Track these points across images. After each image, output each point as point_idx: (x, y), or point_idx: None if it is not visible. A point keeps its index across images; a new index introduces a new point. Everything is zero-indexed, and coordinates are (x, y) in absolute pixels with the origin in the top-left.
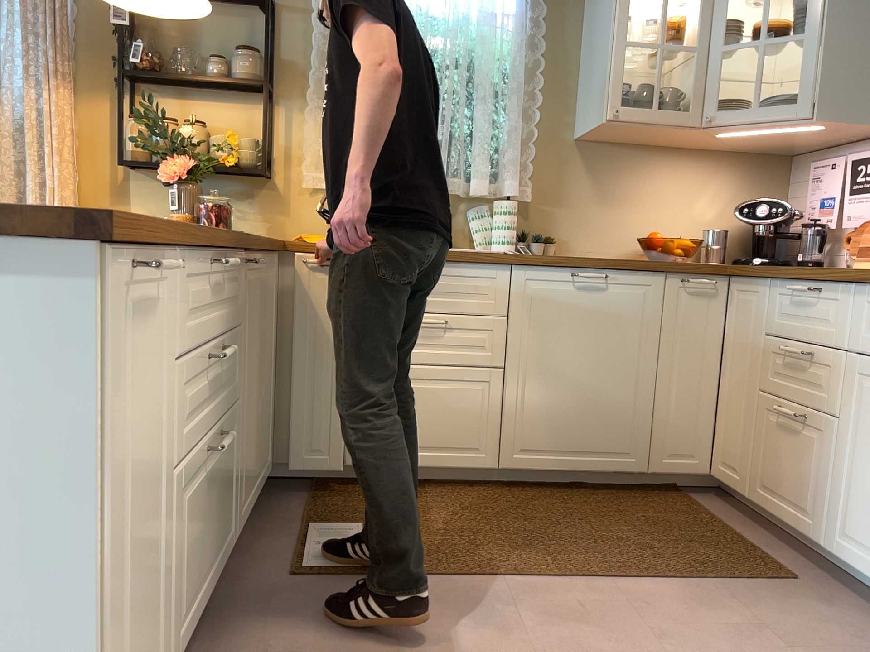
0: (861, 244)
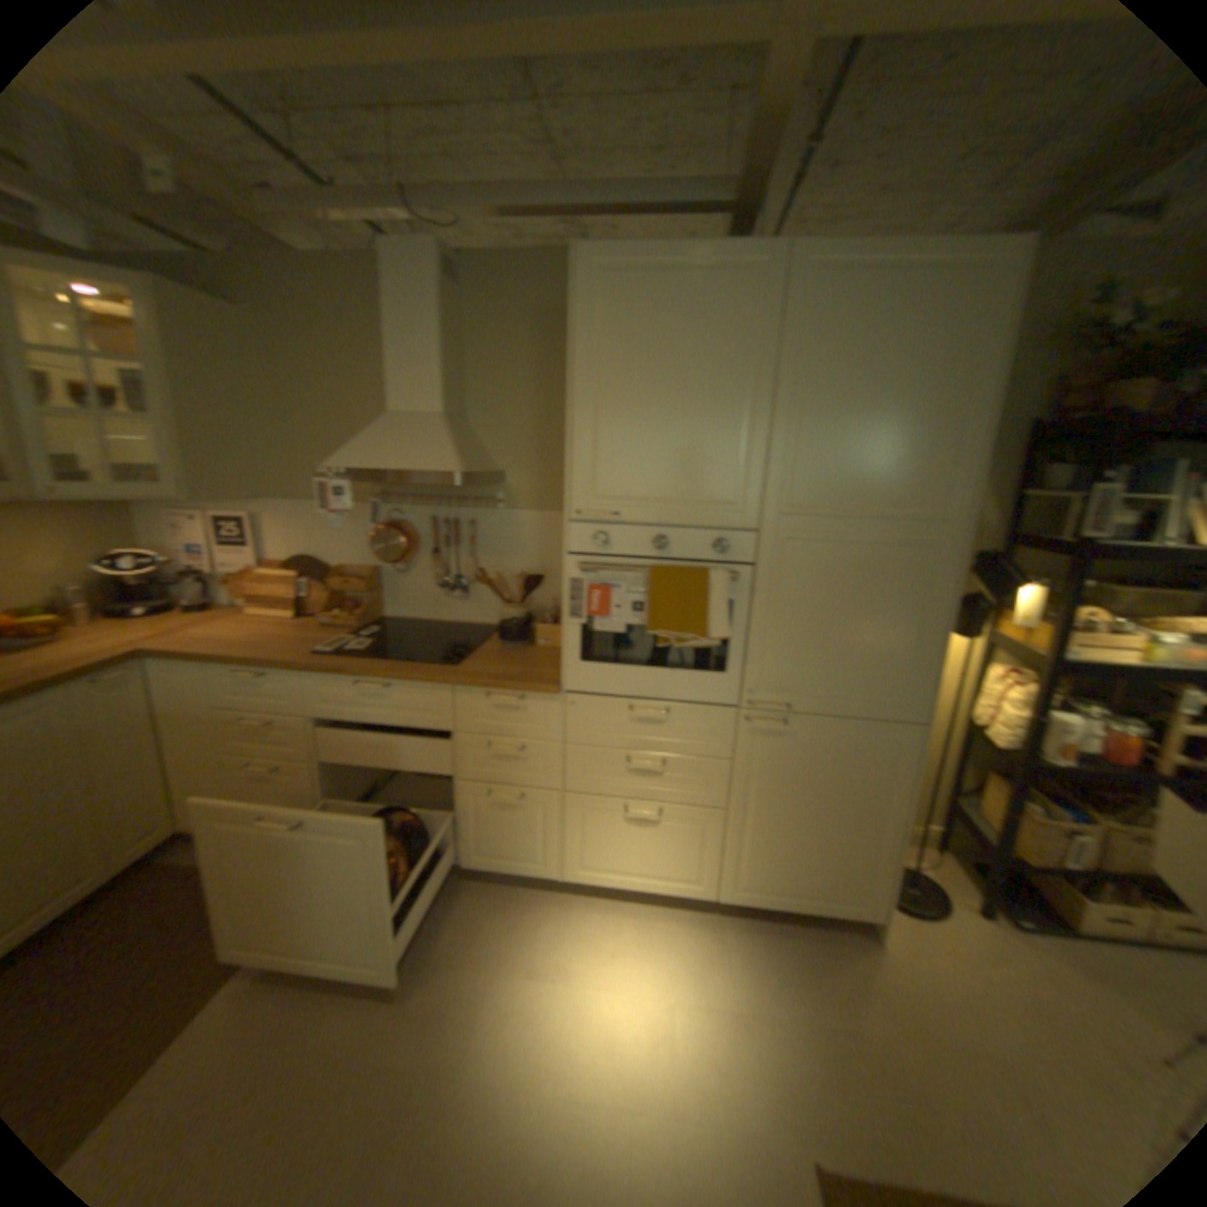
0: (245, 590)
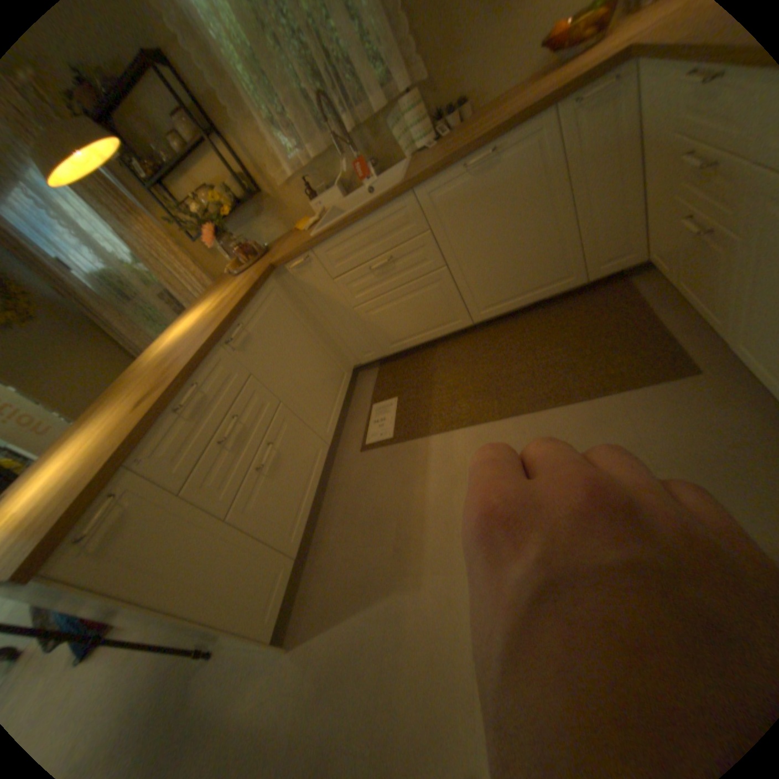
0: None
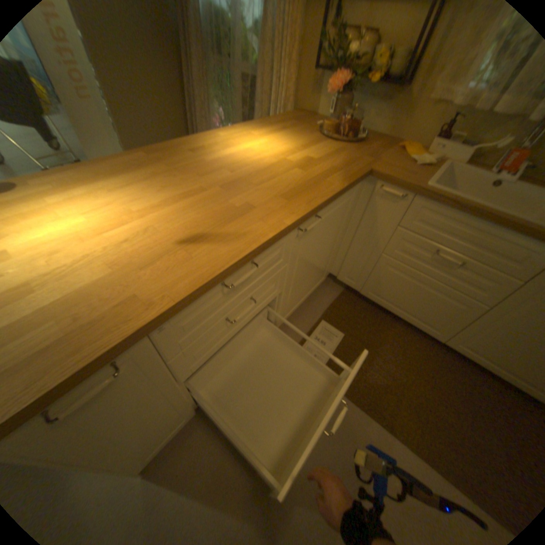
0: None
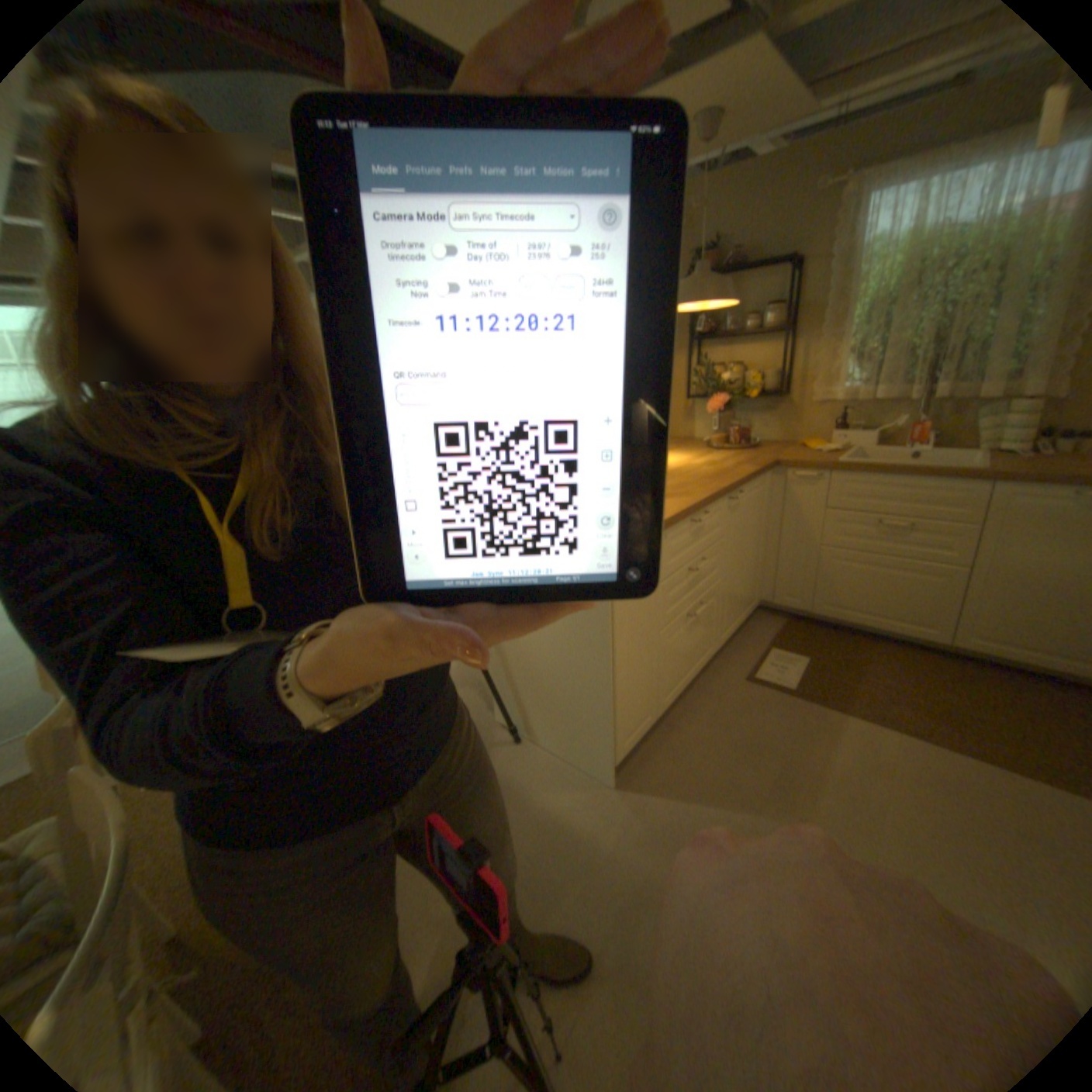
0: None
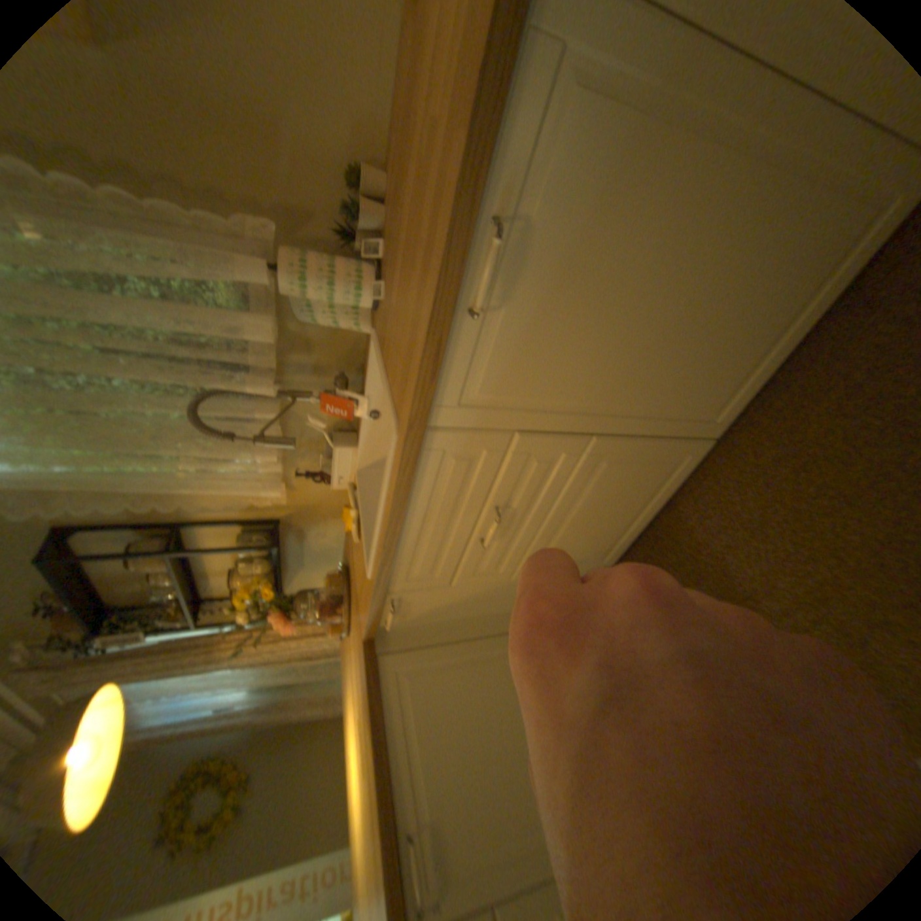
0: None
